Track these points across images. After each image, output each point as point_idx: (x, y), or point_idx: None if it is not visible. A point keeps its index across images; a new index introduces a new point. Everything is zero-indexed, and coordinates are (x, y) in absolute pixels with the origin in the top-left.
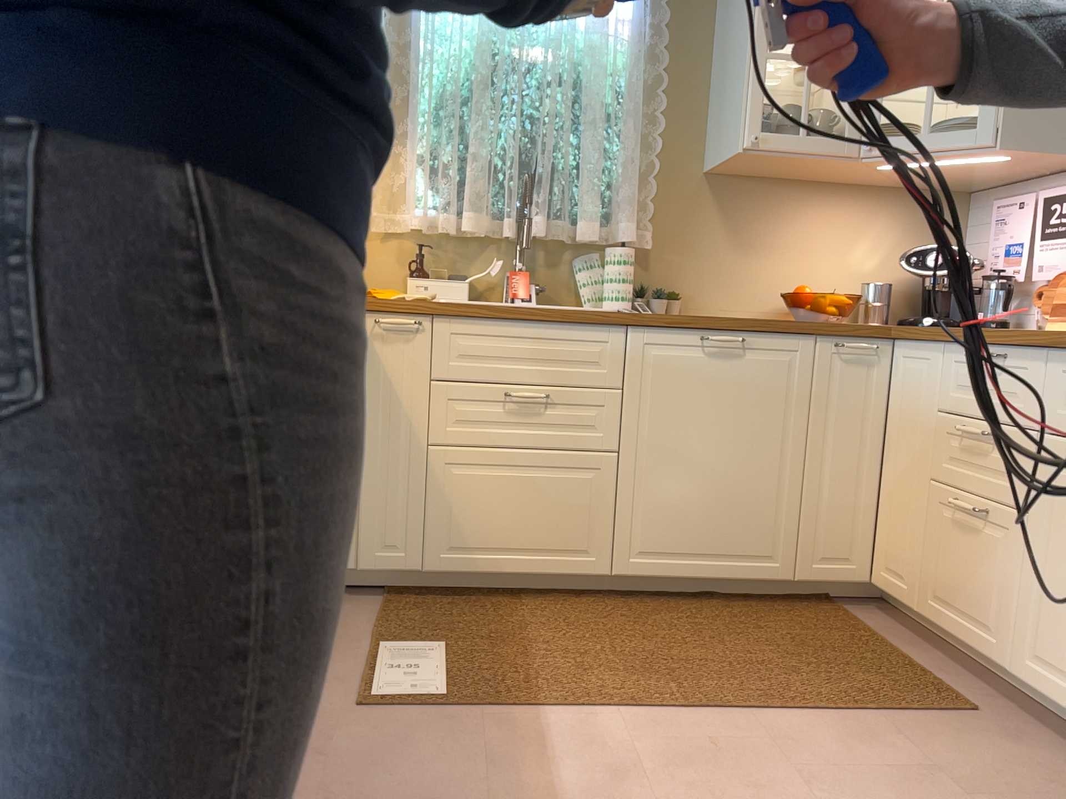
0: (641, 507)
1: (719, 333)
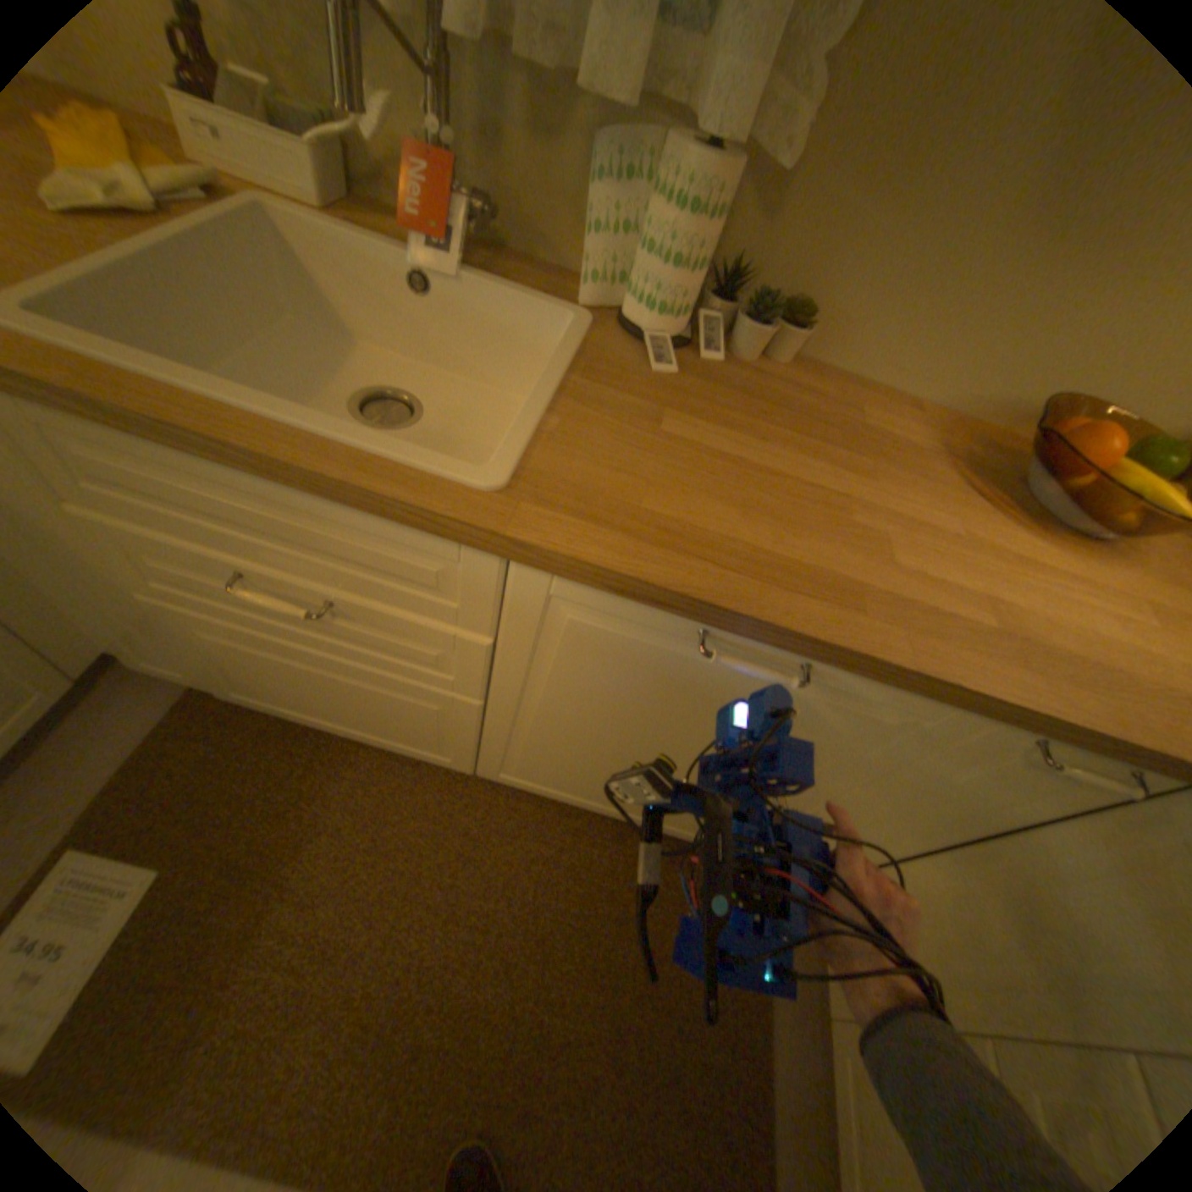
0: (520, 755)
1: (752, 647)
